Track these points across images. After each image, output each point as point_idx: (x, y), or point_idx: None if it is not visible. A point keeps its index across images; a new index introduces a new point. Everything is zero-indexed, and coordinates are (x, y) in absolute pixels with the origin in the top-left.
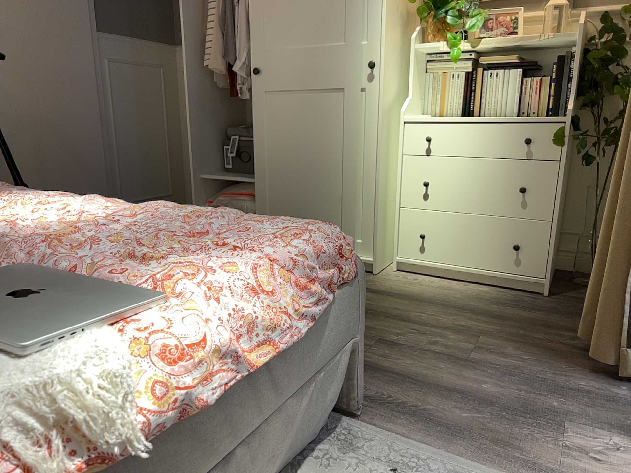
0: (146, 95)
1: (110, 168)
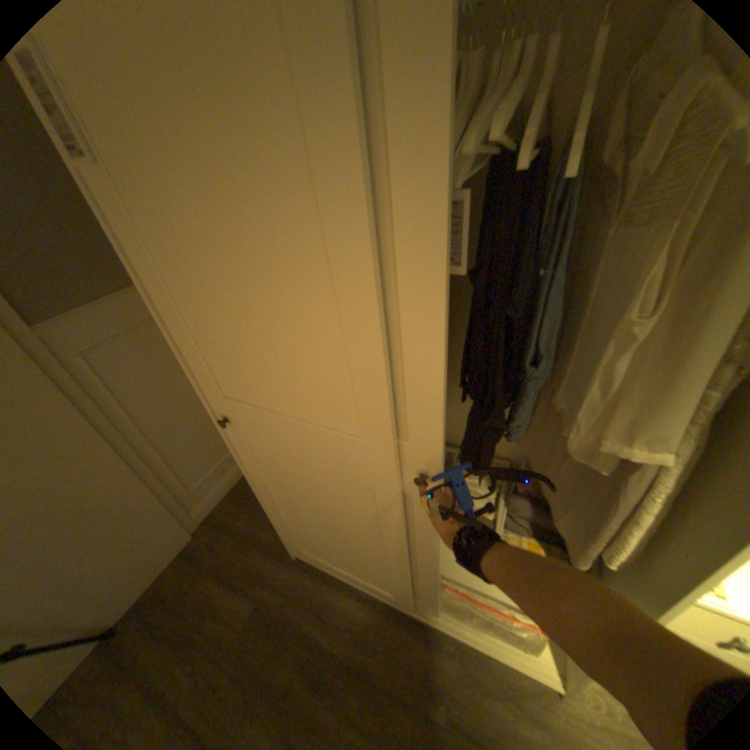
0: (168, 360)
1: (152, 482)
